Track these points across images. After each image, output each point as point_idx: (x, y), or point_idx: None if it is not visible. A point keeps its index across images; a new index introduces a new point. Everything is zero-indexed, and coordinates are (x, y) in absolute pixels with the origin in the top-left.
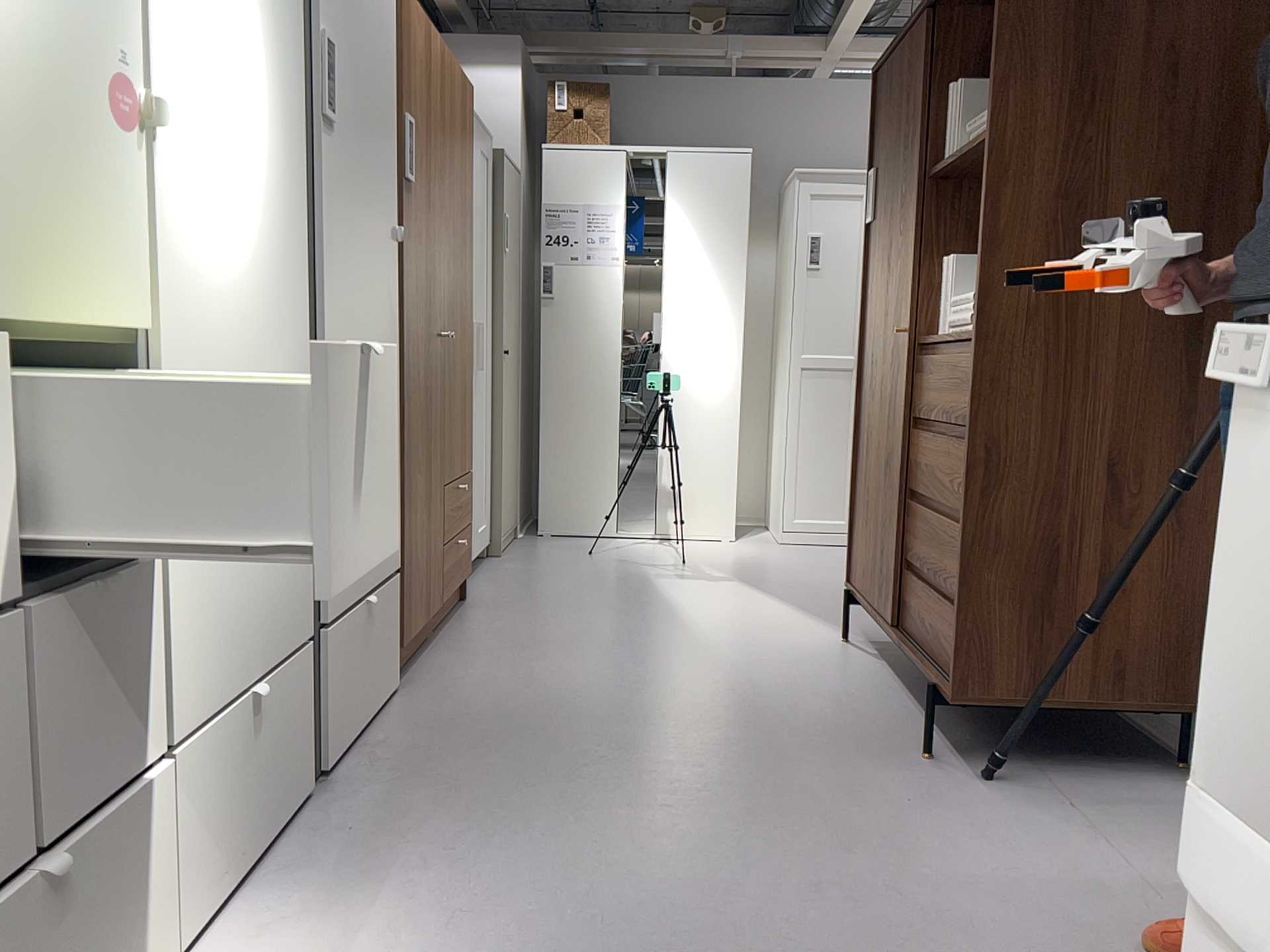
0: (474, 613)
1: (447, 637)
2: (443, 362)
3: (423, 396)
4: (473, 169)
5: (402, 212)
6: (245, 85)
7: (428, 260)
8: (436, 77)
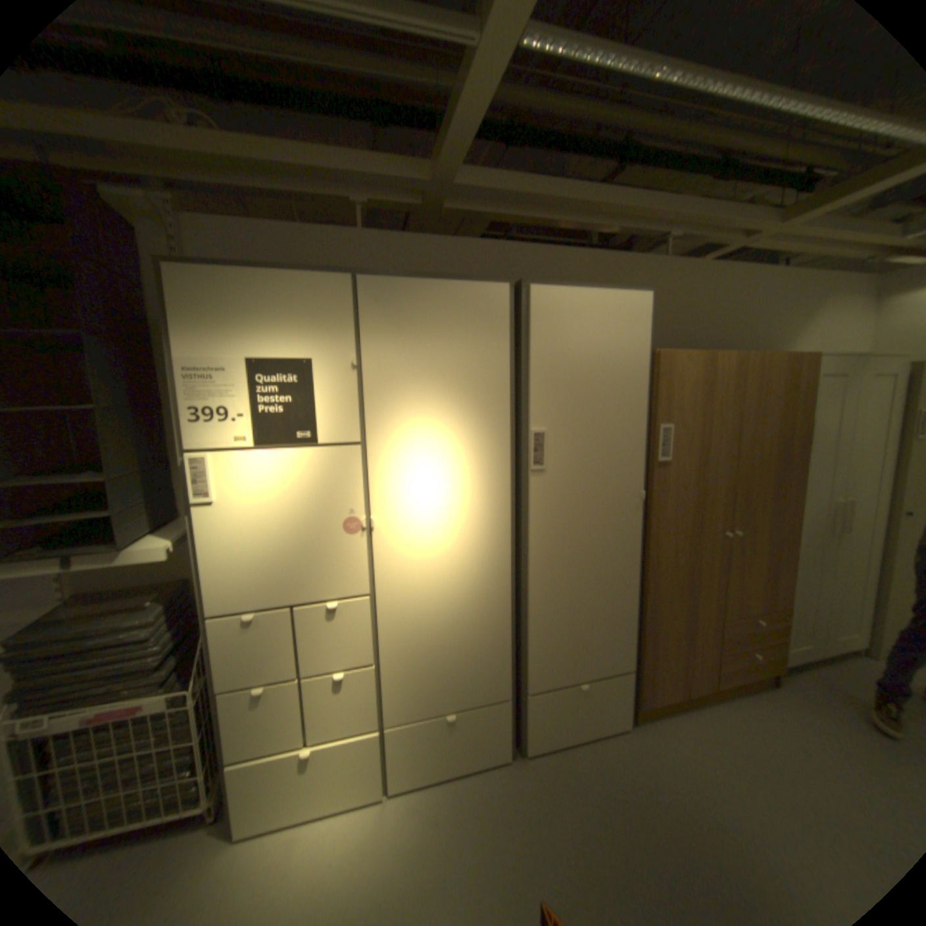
0: (770, 704)
1: (720, 713)
2: (731, 551)
3: (687, 576)
4: (815, 410)
5: (655, 480)
6: (451, 485)
7: (702, 497)
8: (726, 381)
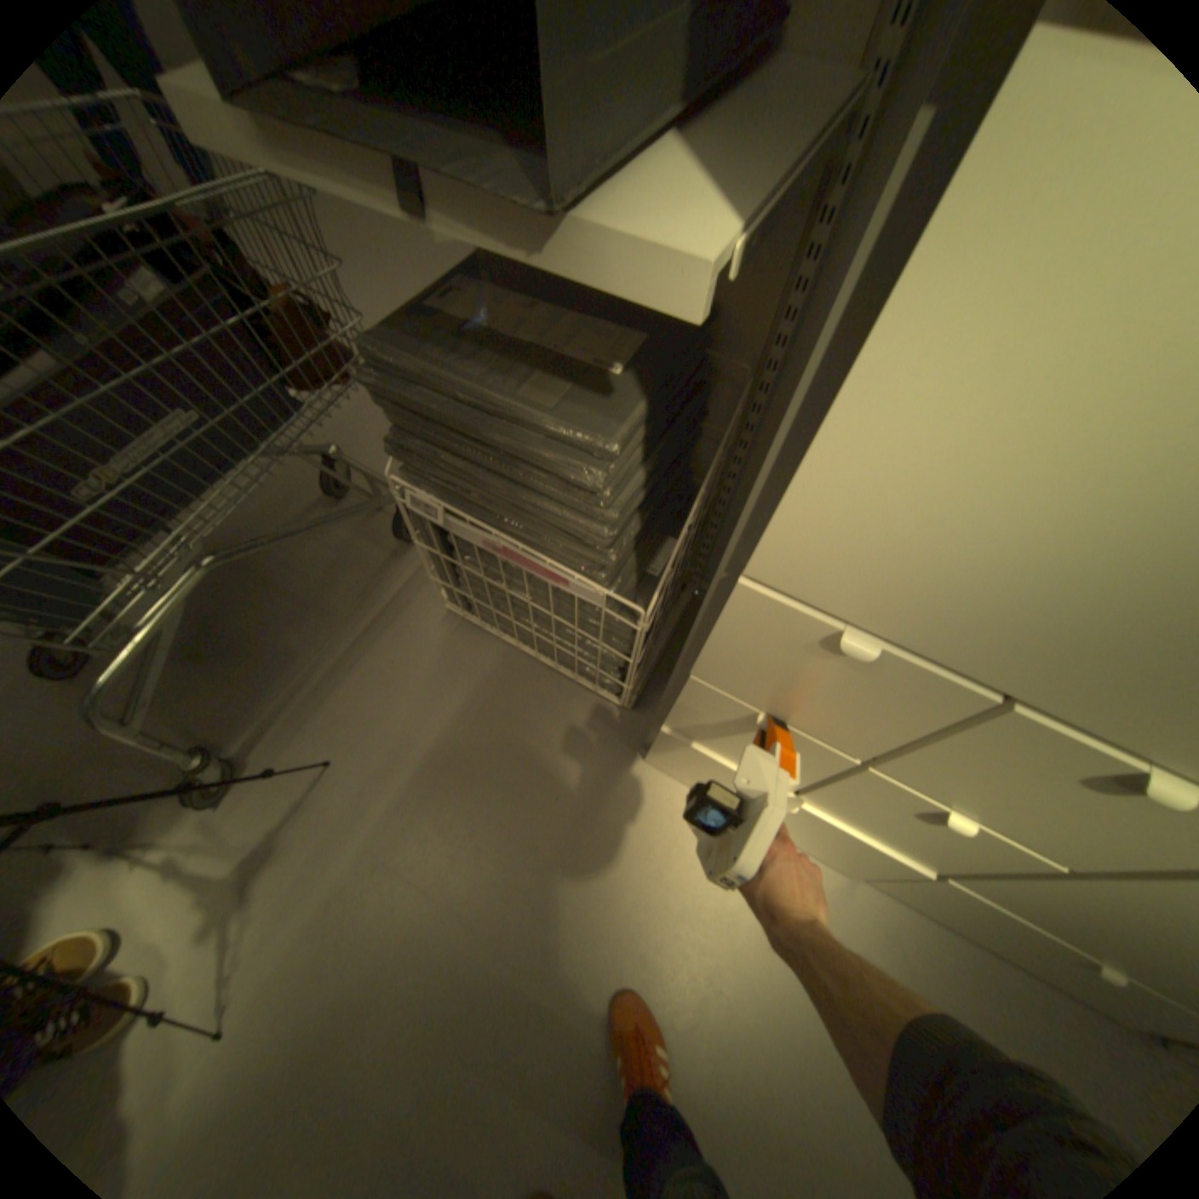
0: None
1: None
2: None
3: None
4: None
5: None
6: None
7: None
8: None
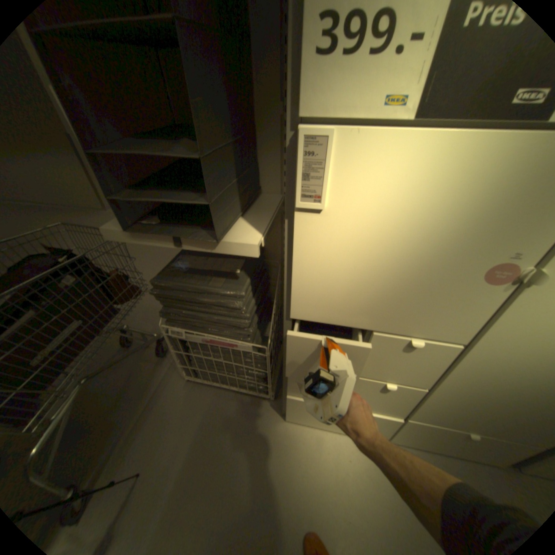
0: None
1: None
2: None
3: None
4: None
5: None
6: None
7: None
8: None
